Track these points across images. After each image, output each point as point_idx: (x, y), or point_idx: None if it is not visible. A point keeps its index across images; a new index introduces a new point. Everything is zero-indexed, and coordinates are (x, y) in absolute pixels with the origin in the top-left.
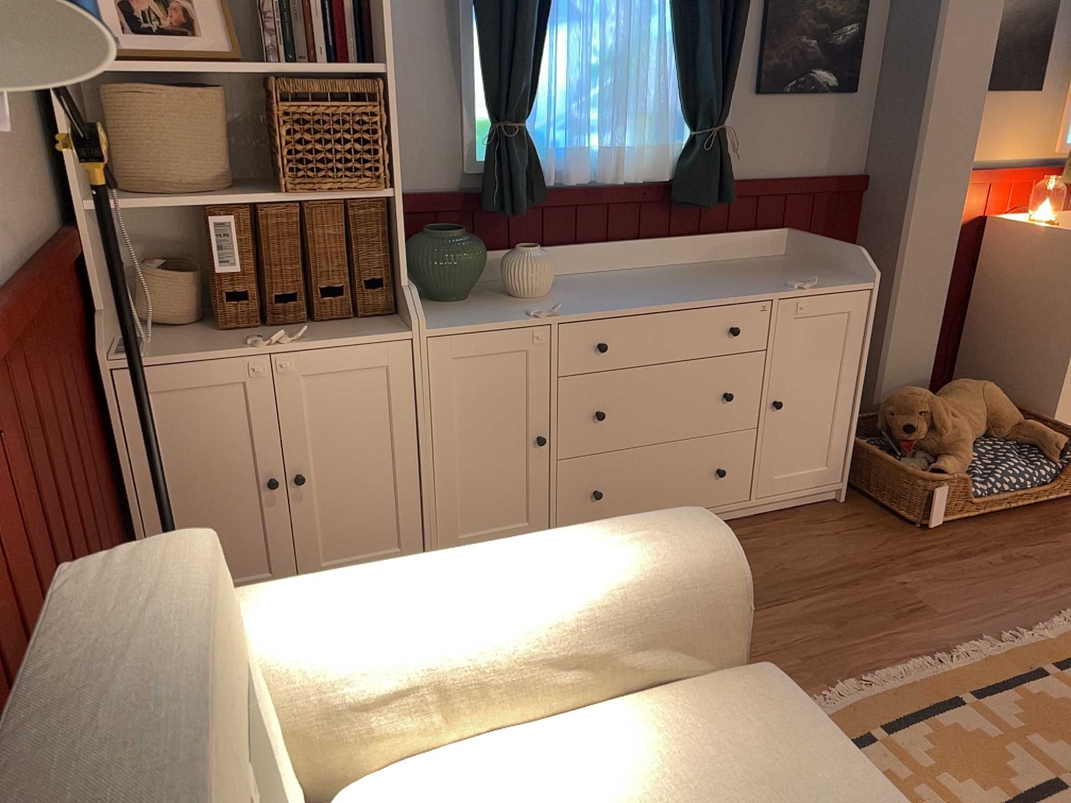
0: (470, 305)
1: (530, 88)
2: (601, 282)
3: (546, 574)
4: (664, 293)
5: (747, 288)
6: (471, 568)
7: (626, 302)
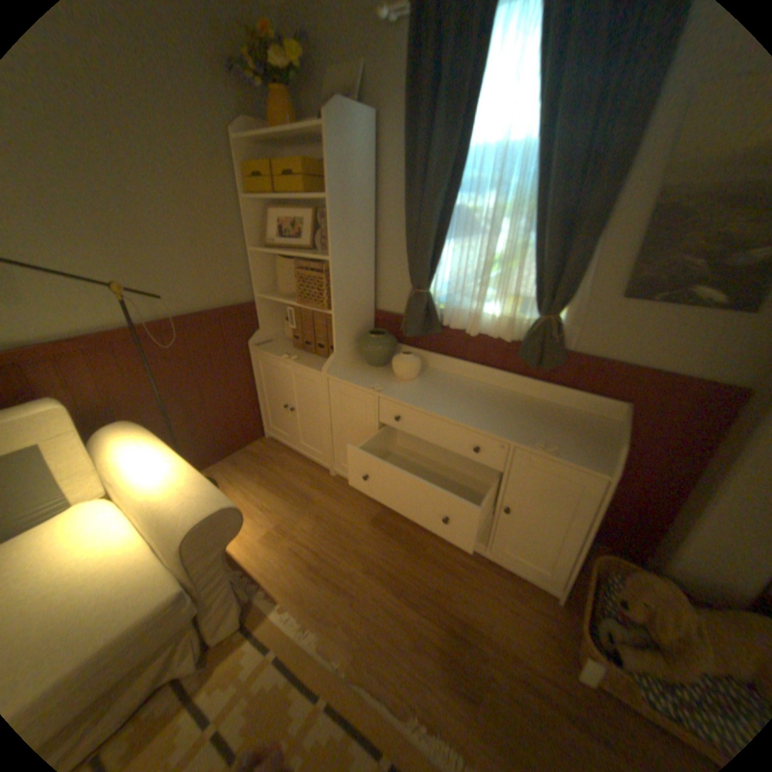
0: (373, 371)
1: (427, 272)
2: (454, 385)
3: (150, 485)
4: (457, 406)
5: (509, 429)
6: (151, 466)
7: (424, 402)
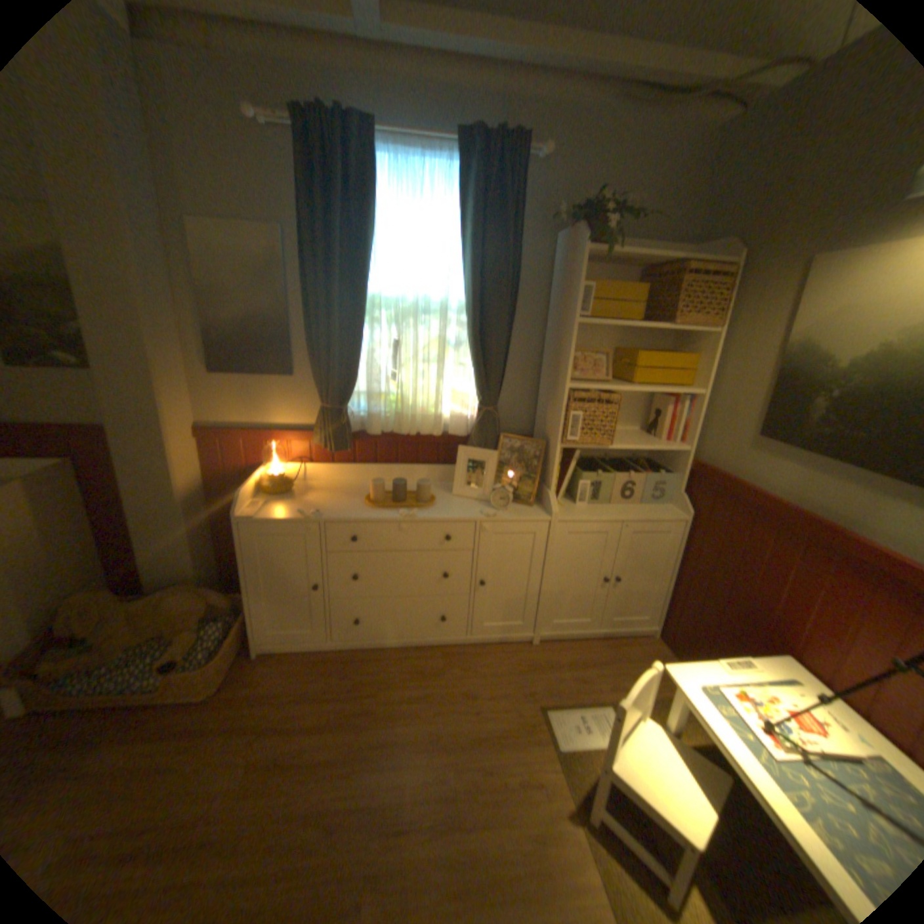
0: None
1: None
2: None
3: None
4: None
5: None
6: None
7: None
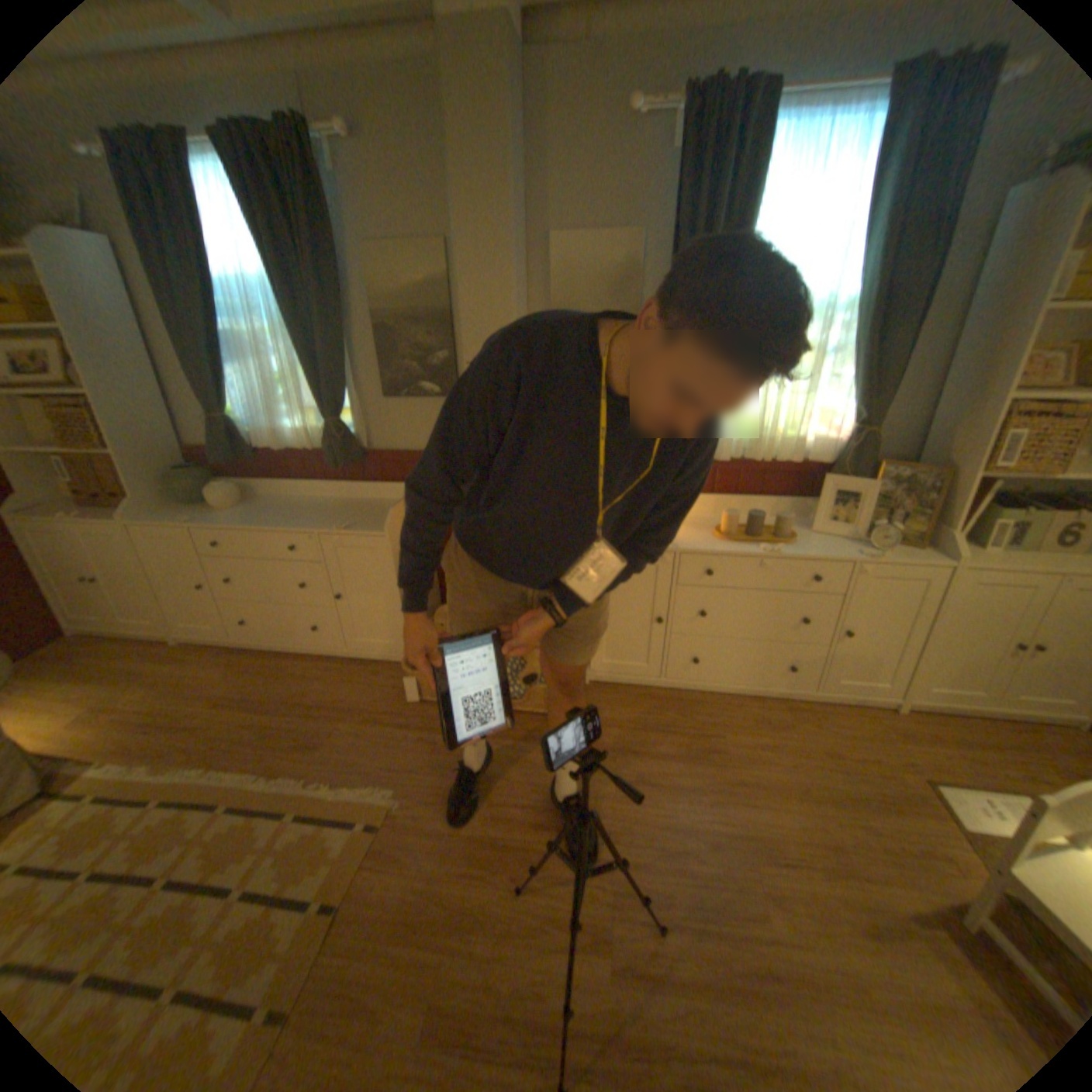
0: (186, 510)
1: (212, 396)
2: (279, 504)
3: None
4: (273, 519)
5: (315, 524)
6: None
7: (237, 522)
